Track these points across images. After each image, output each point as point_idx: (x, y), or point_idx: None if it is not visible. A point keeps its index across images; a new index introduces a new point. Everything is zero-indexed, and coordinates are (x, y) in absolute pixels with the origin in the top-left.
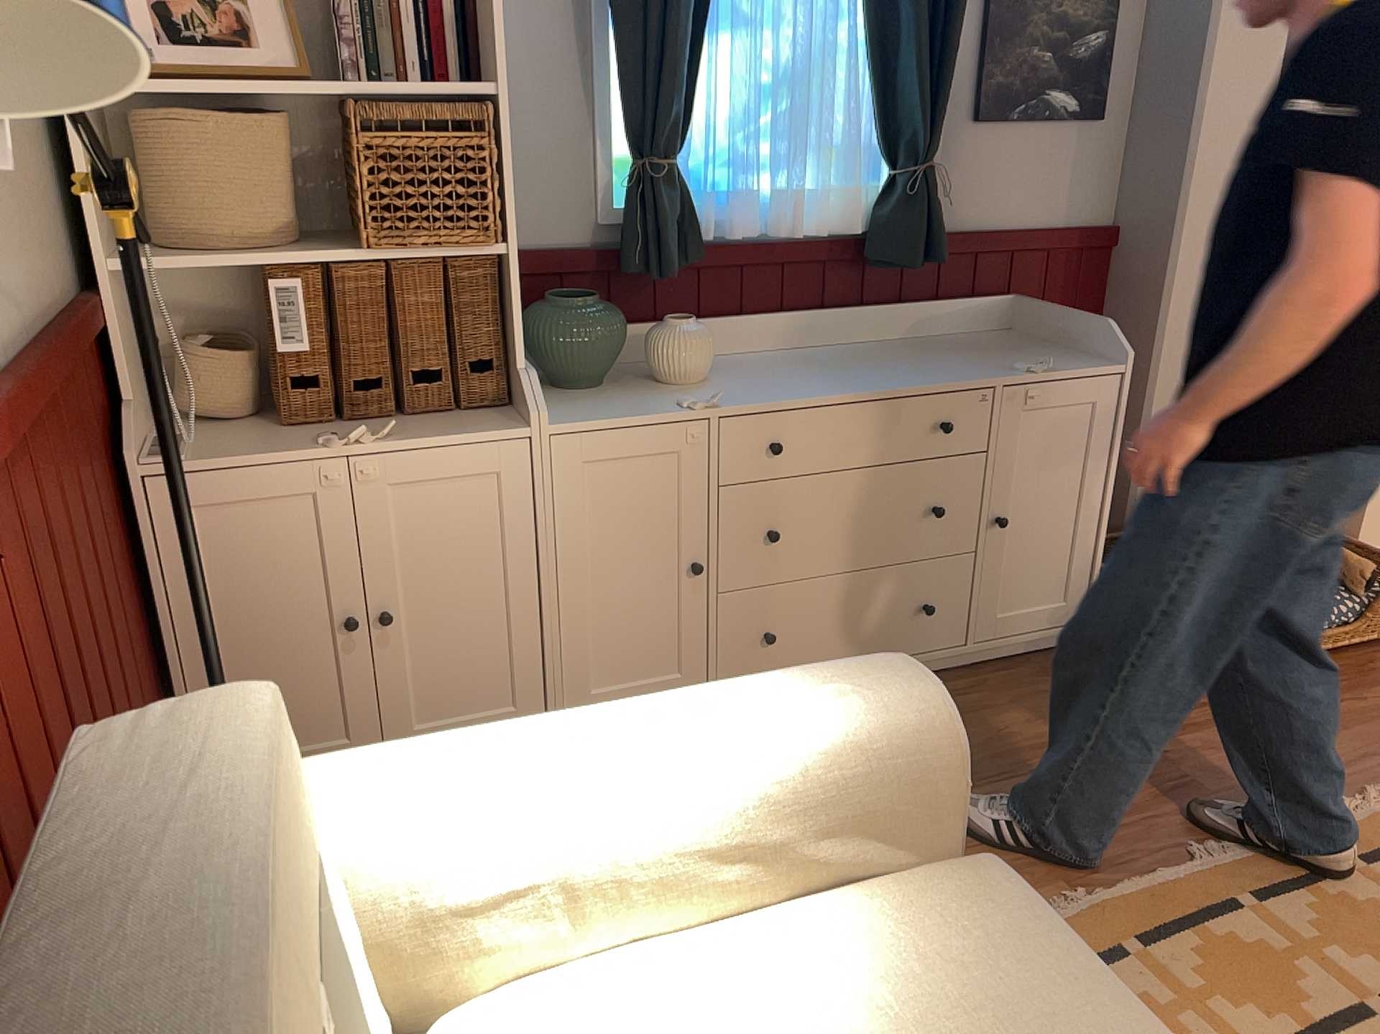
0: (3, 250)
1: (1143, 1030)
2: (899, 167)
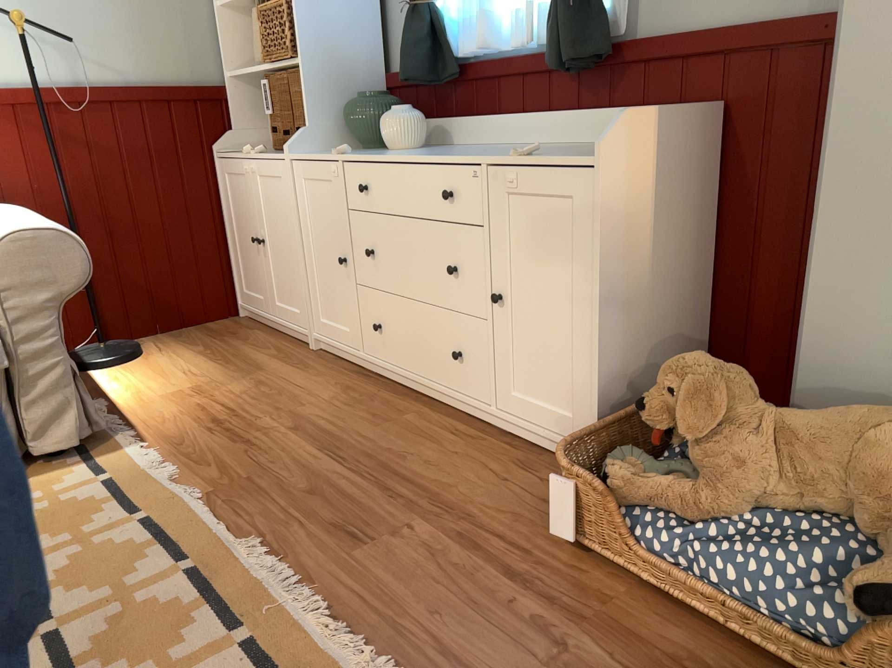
0: (122, 57)
1: None
2: None
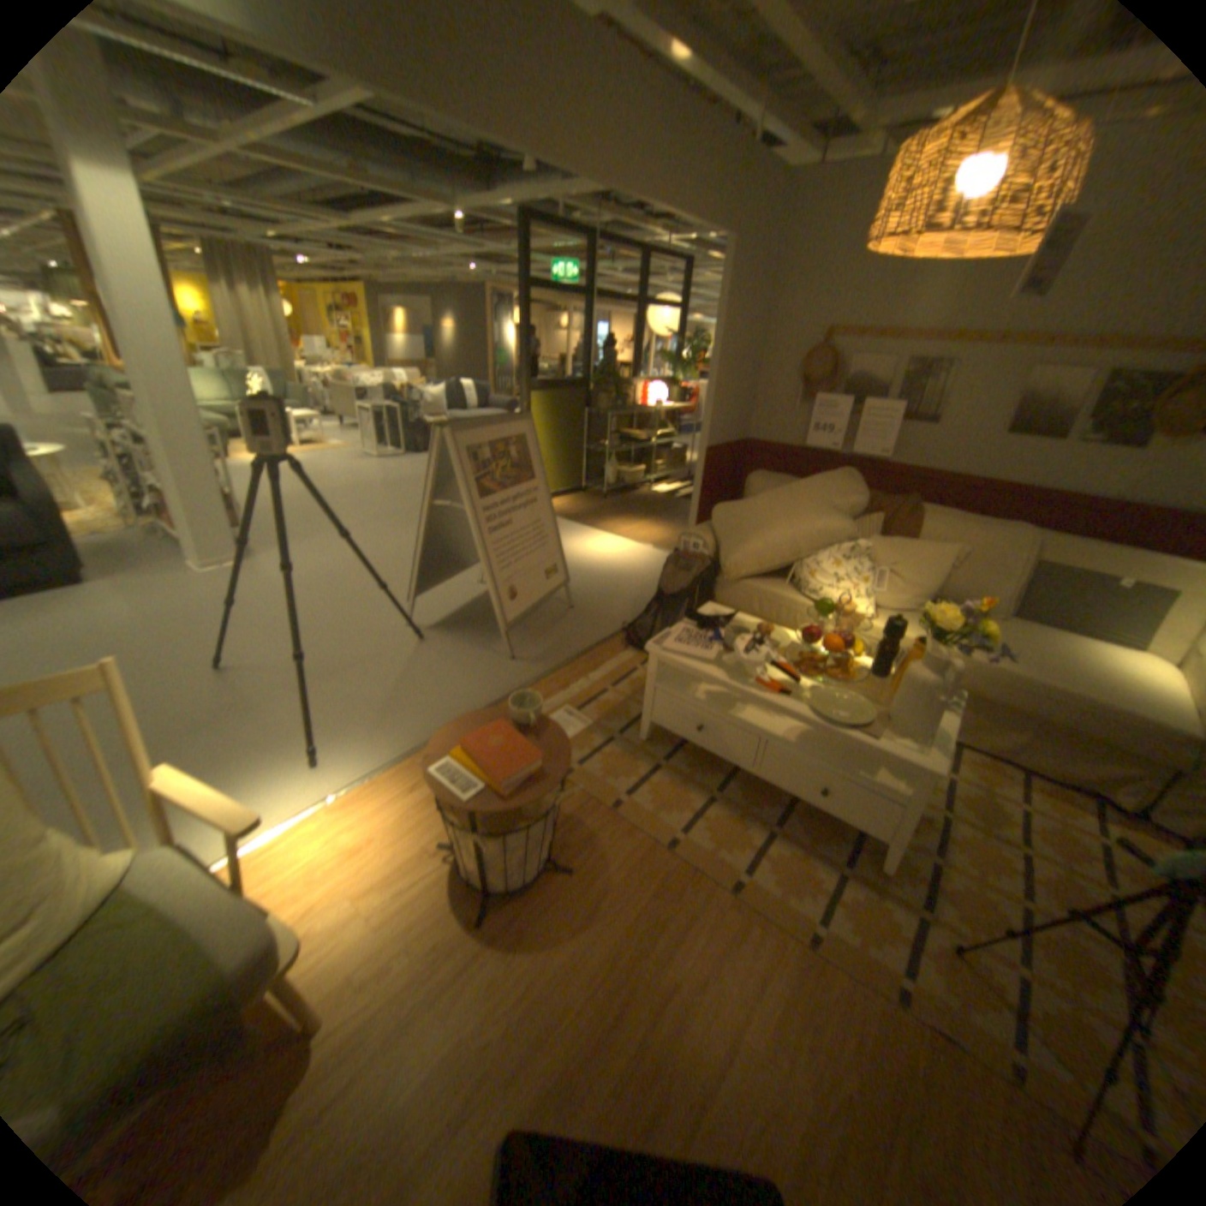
0: None
1: (1099, 701)
2: None
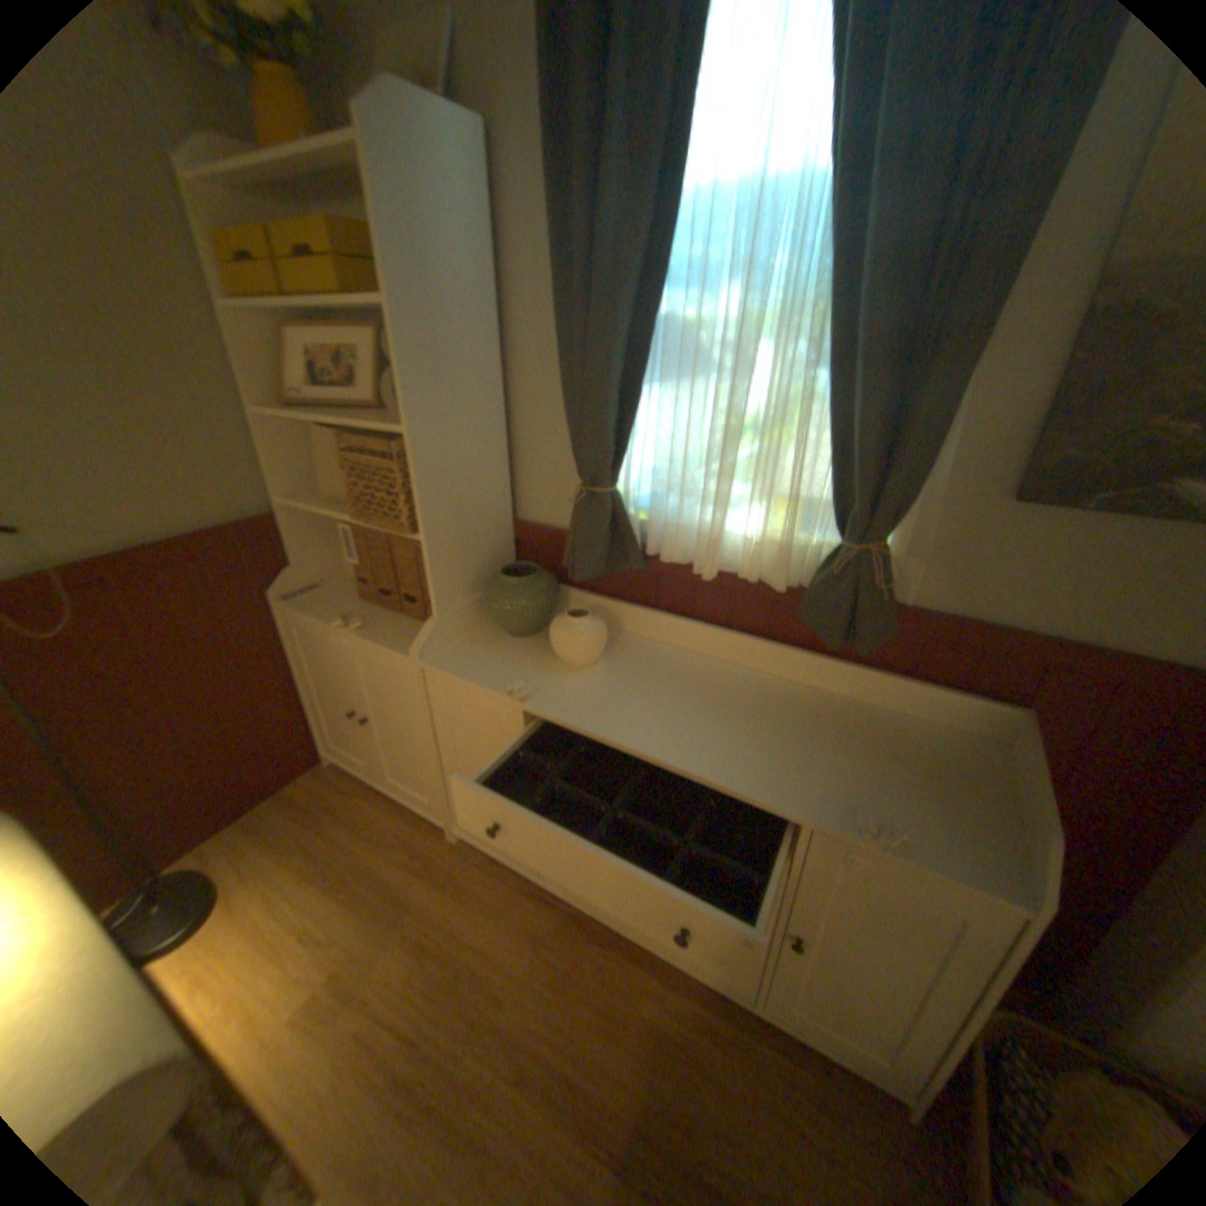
0: (102, 505)
1: None
2: (847, 538)
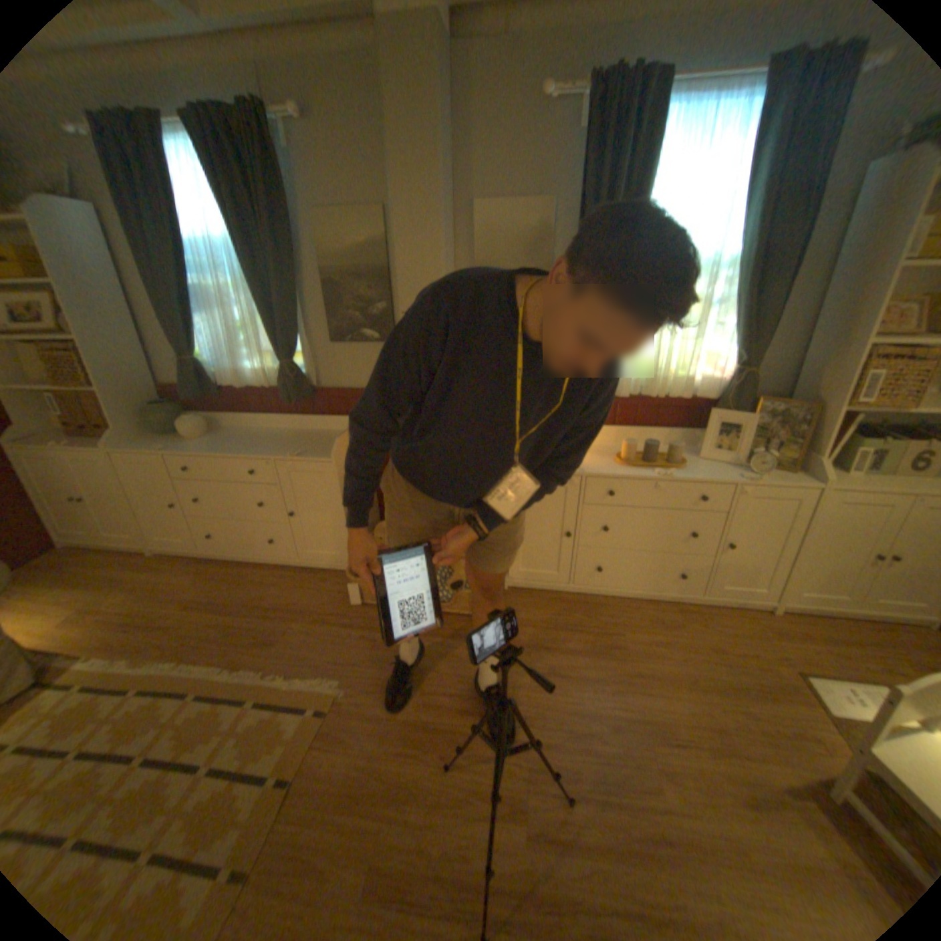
0: None
1: None
2: (279, 363)
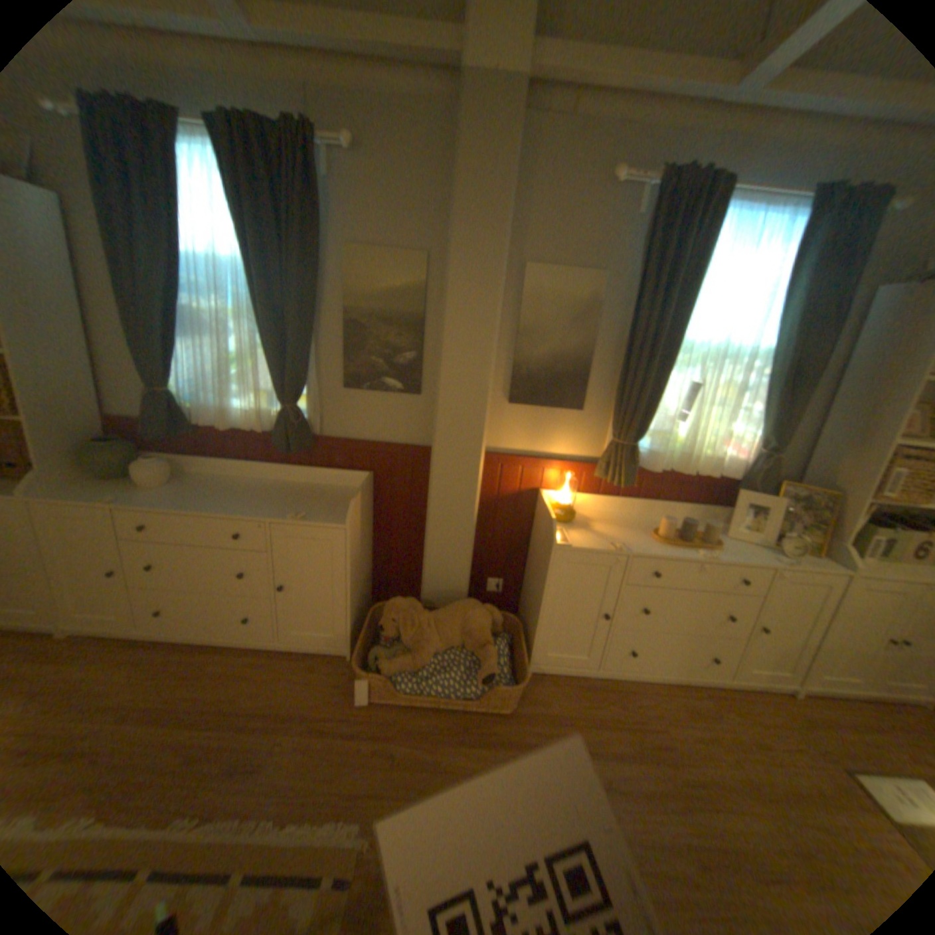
0: None
1: None
2: (280, 406)
